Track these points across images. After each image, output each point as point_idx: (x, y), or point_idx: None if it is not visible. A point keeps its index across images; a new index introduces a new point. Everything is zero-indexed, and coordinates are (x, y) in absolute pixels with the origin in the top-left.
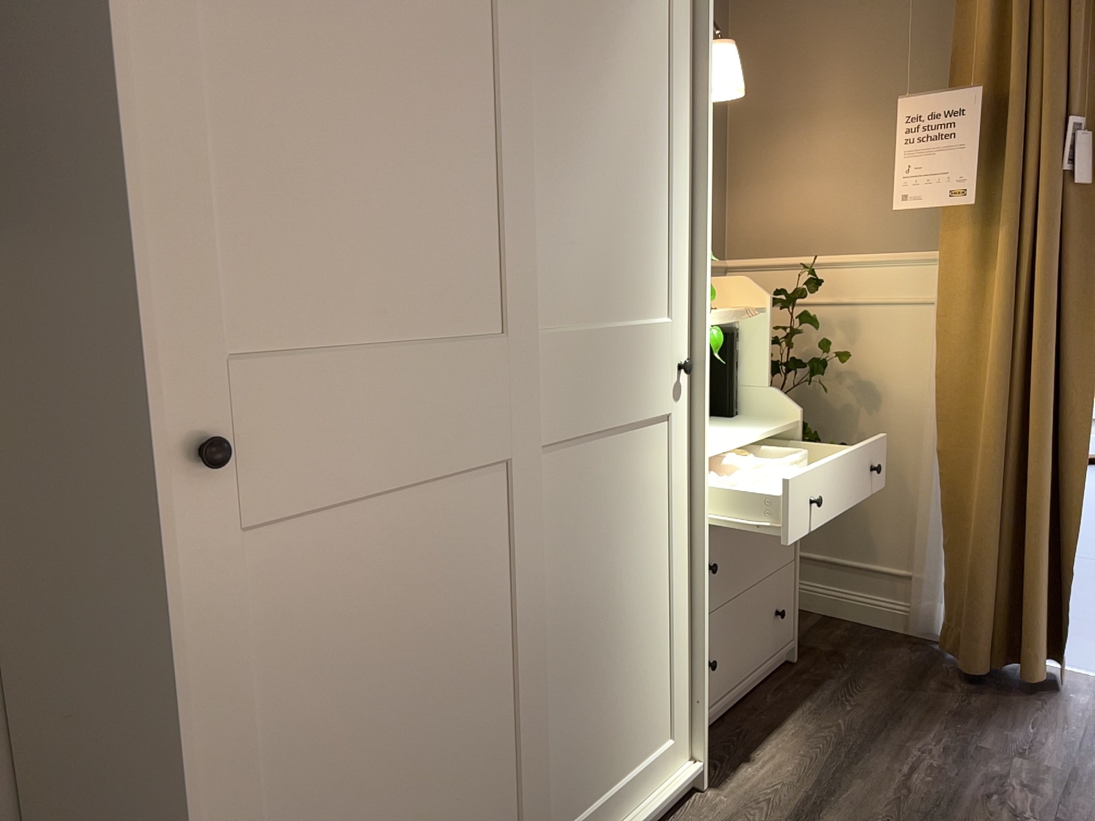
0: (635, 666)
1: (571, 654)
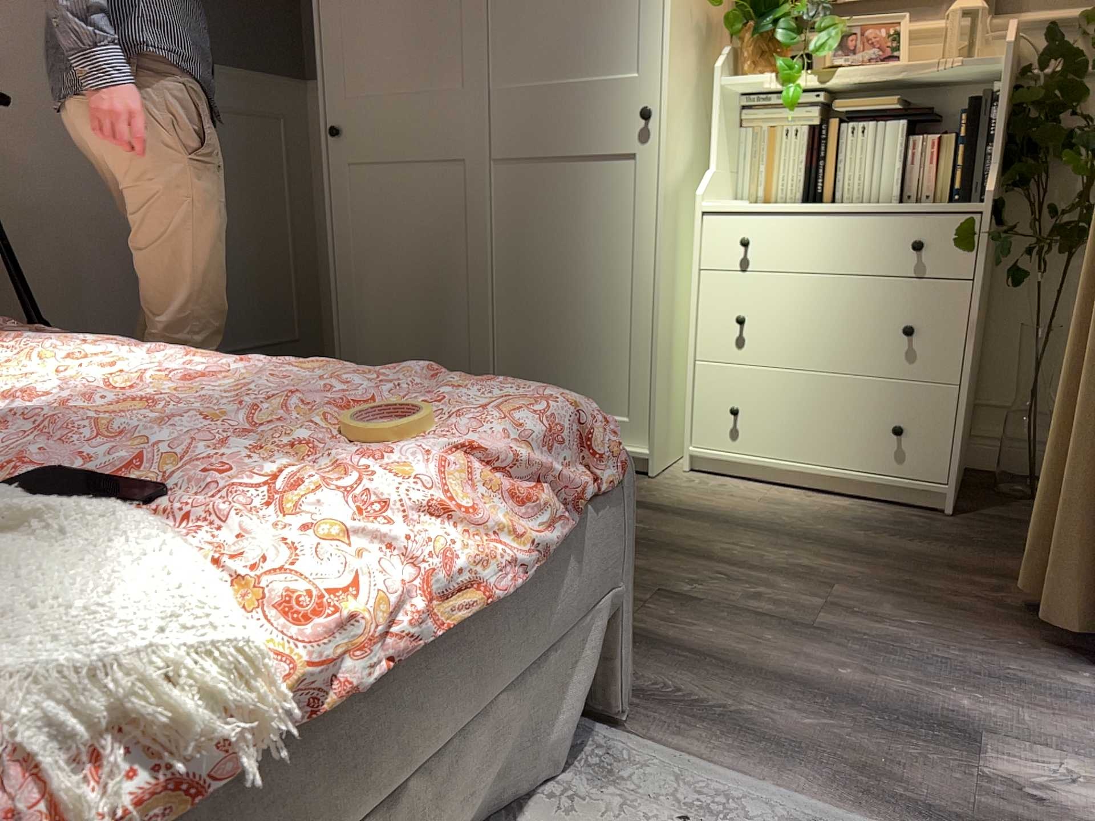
0: (586, 337)
1: (525, 297)
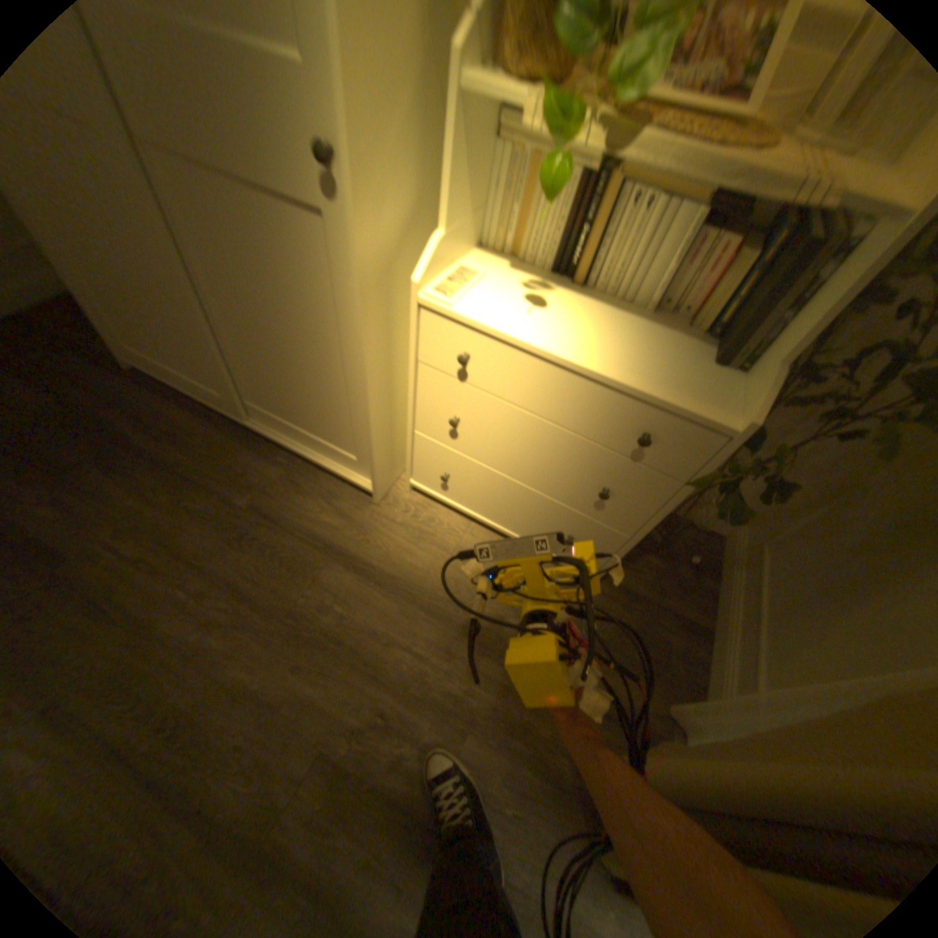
0: (306, 385)
1: (237, 326)
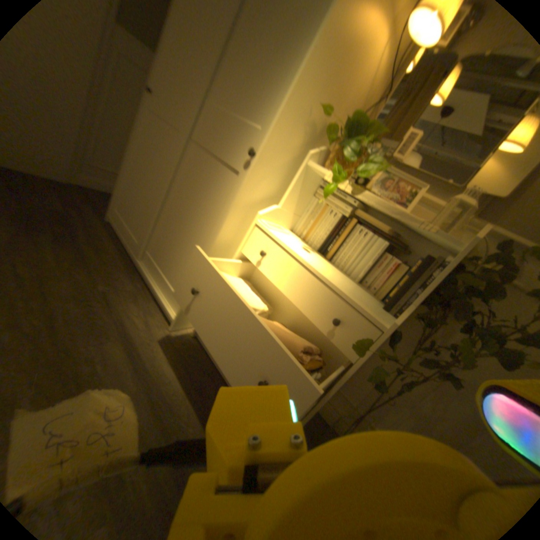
0: (183, 249)
1: (174, 214)
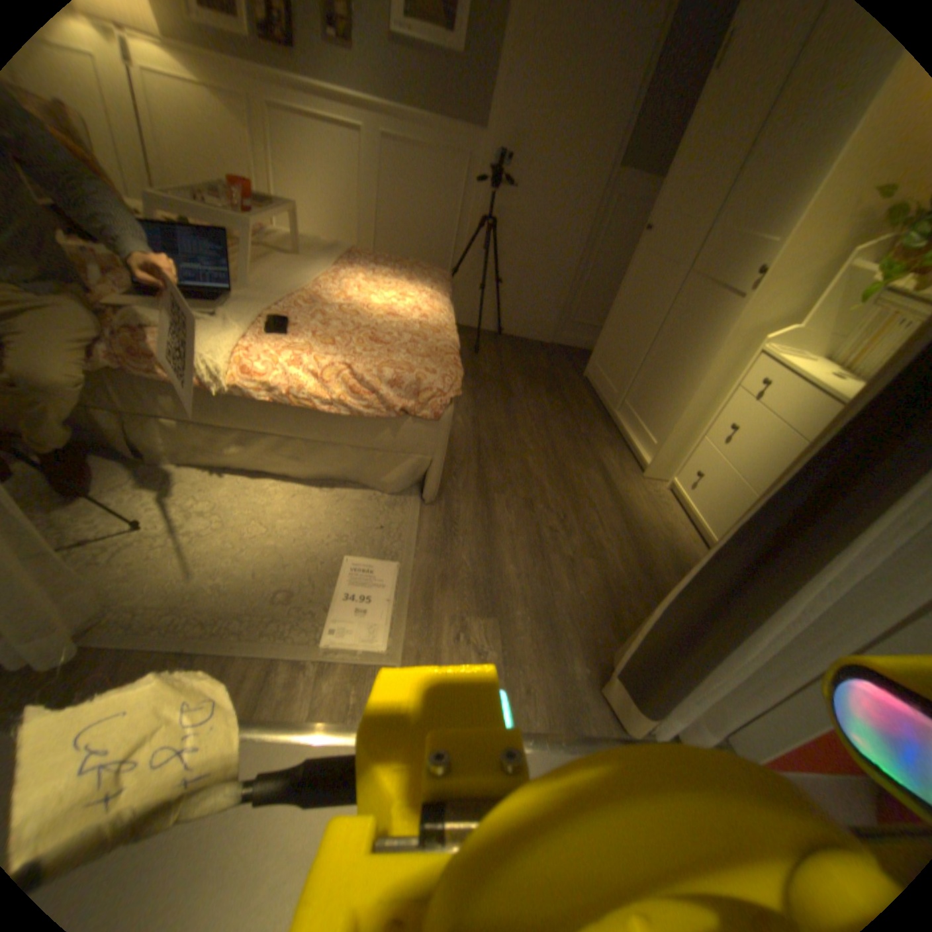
0: (669, 390)
1: (662, 354)
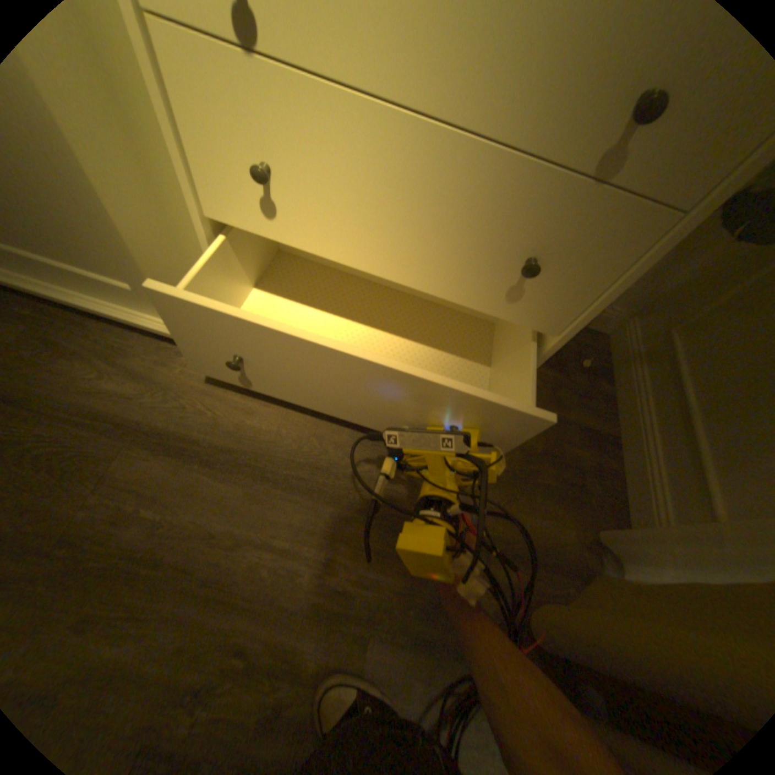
0: None
1: None
